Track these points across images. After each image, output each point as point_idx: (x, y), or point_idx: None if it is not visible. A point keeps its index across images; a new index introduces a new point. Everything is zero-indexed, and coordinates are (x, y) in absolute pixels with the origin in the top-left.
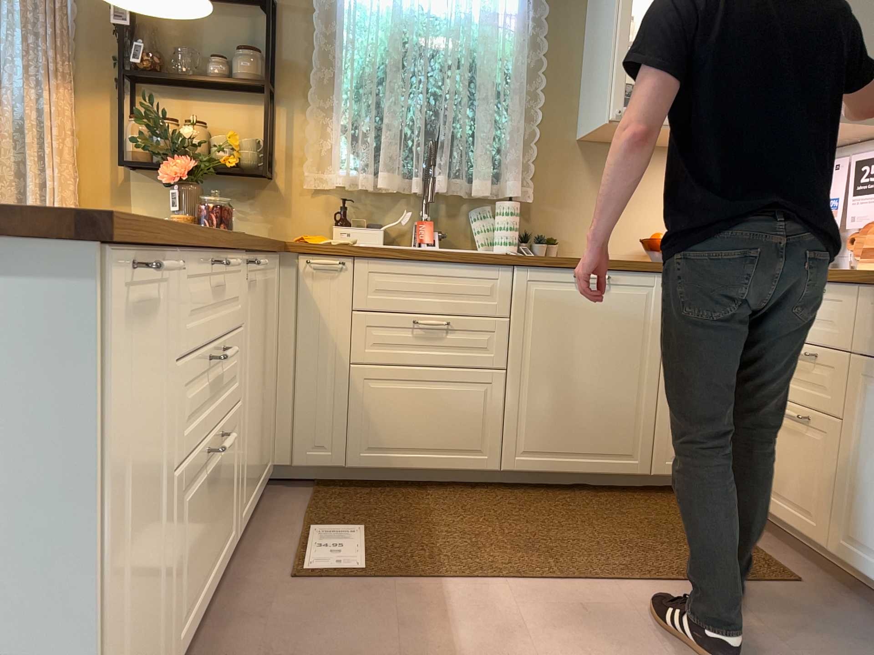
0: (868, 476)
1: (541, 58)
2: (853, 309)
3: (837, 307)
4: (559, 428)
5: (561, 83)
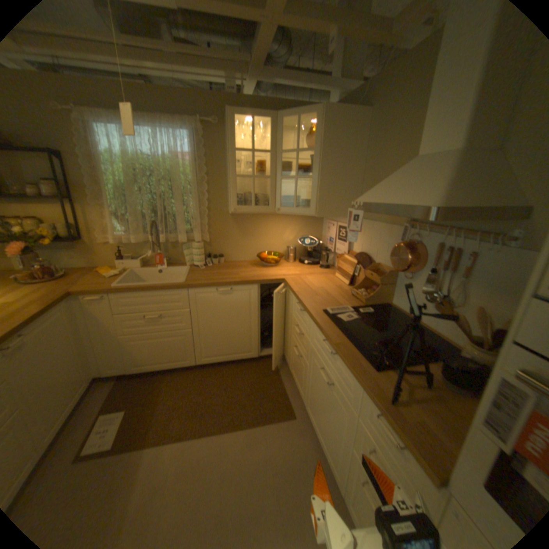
0: (313, 391)
1: (204, 174)
2: (311, 324)
3: (307, 319)
4: (217, 347)
5: (217, 185)
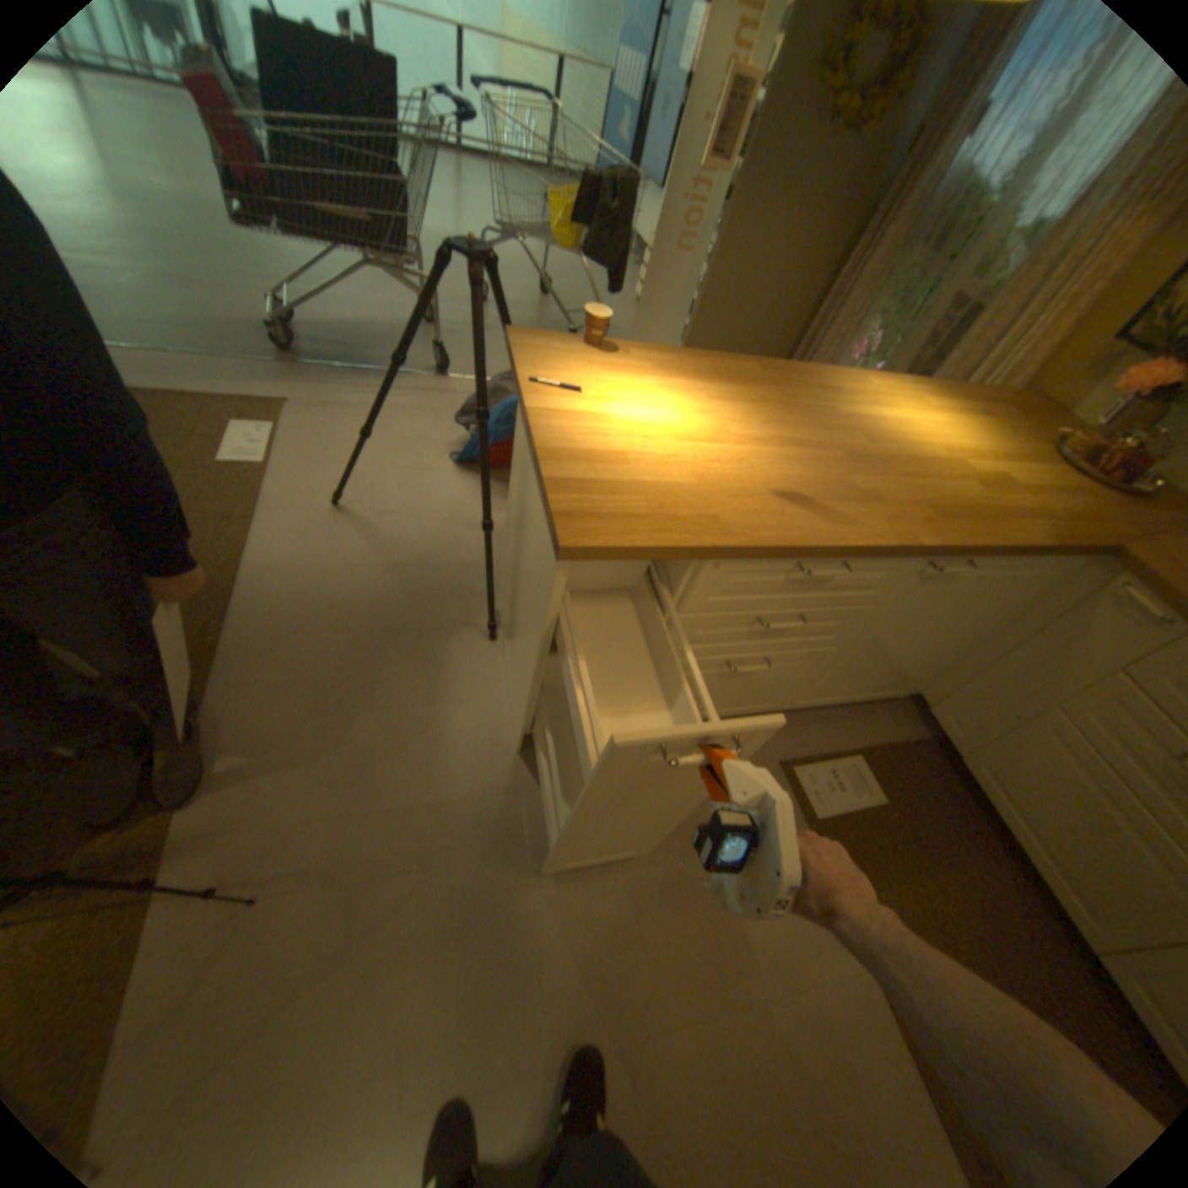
0: None
1: None
2: None
3: None
4: None
5: None
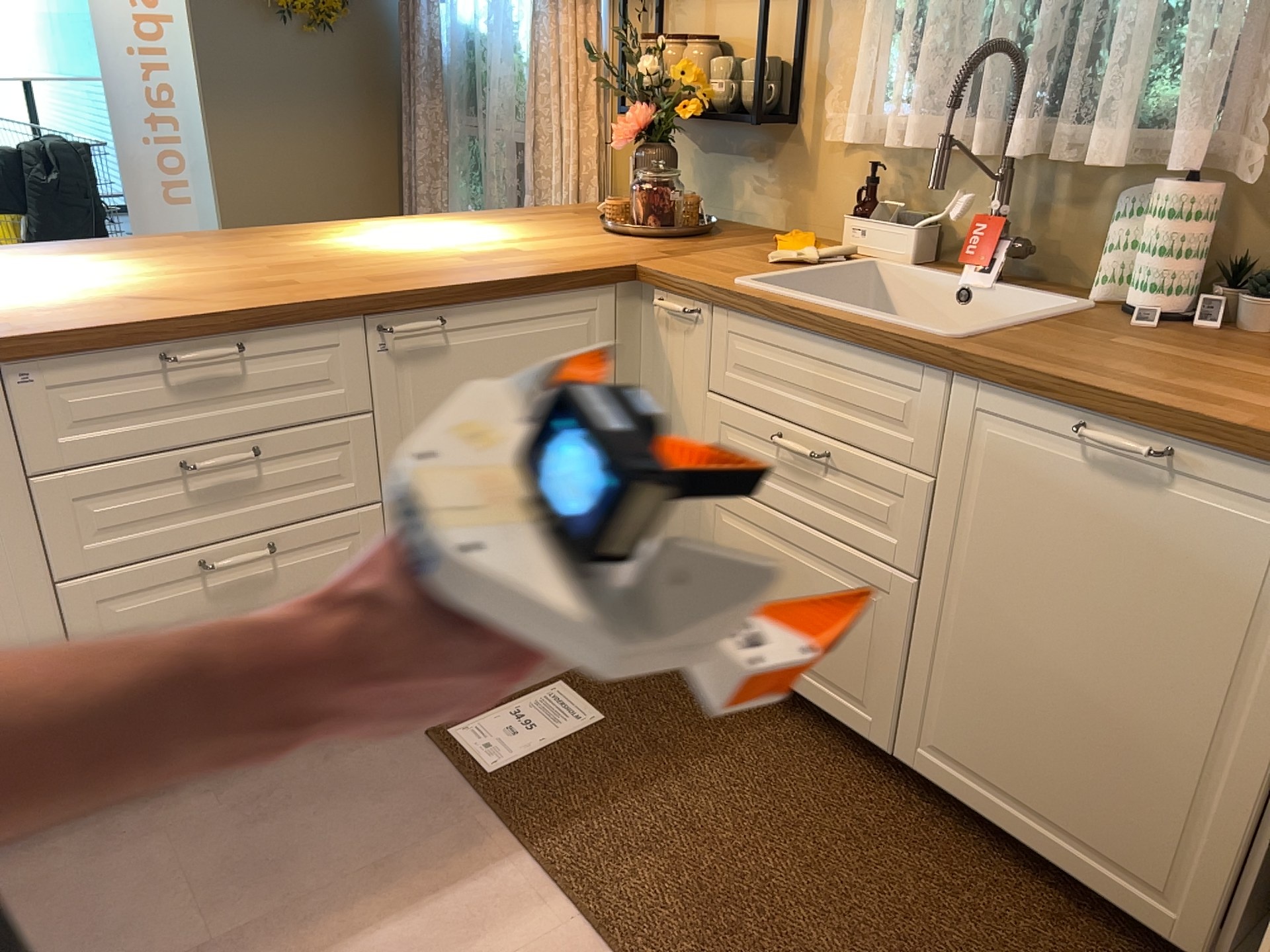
0: None
1: None
2: None
3: None
4: (1000, 740)
5: None
